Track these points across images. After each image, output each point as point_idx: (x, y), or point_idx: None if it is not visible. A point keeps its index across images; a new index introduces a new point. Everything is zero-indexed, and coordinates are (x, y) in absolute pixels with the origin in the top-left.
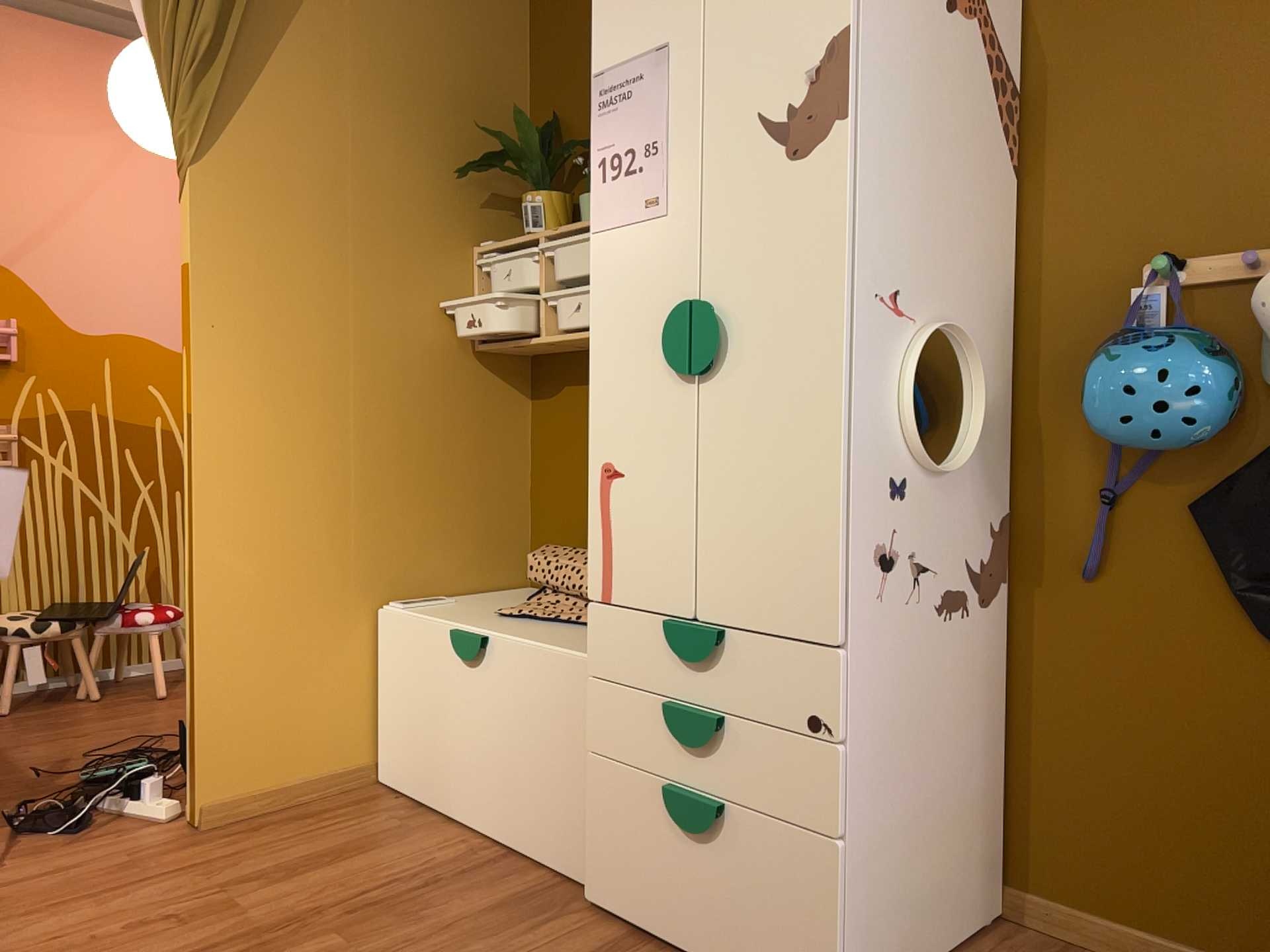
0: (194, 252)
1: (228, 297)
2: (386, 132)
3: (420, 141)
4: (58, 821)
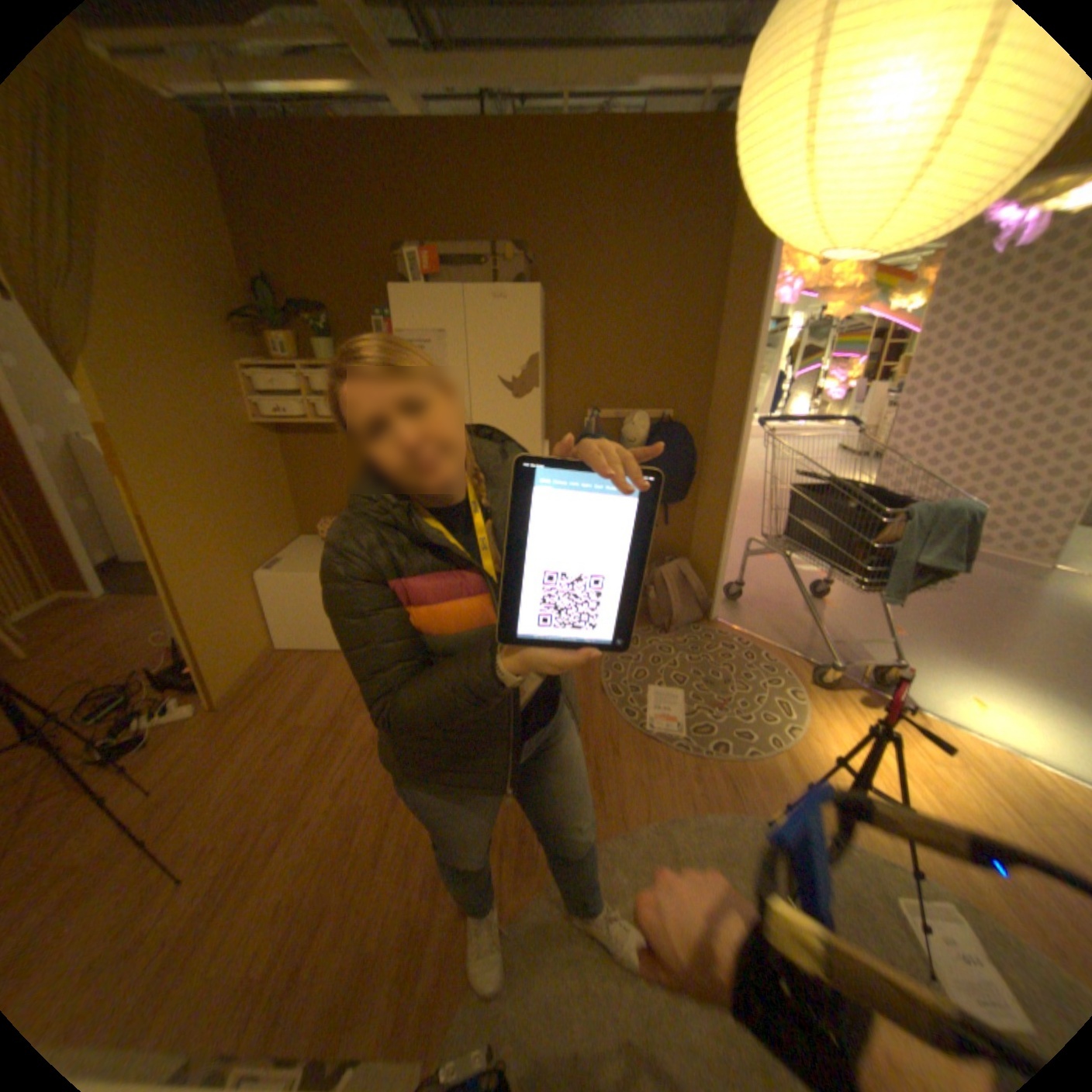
0: (102, 415)
1: (132, 439)
2: (173, 297)
3: (191, 298)
4: (120, 748)
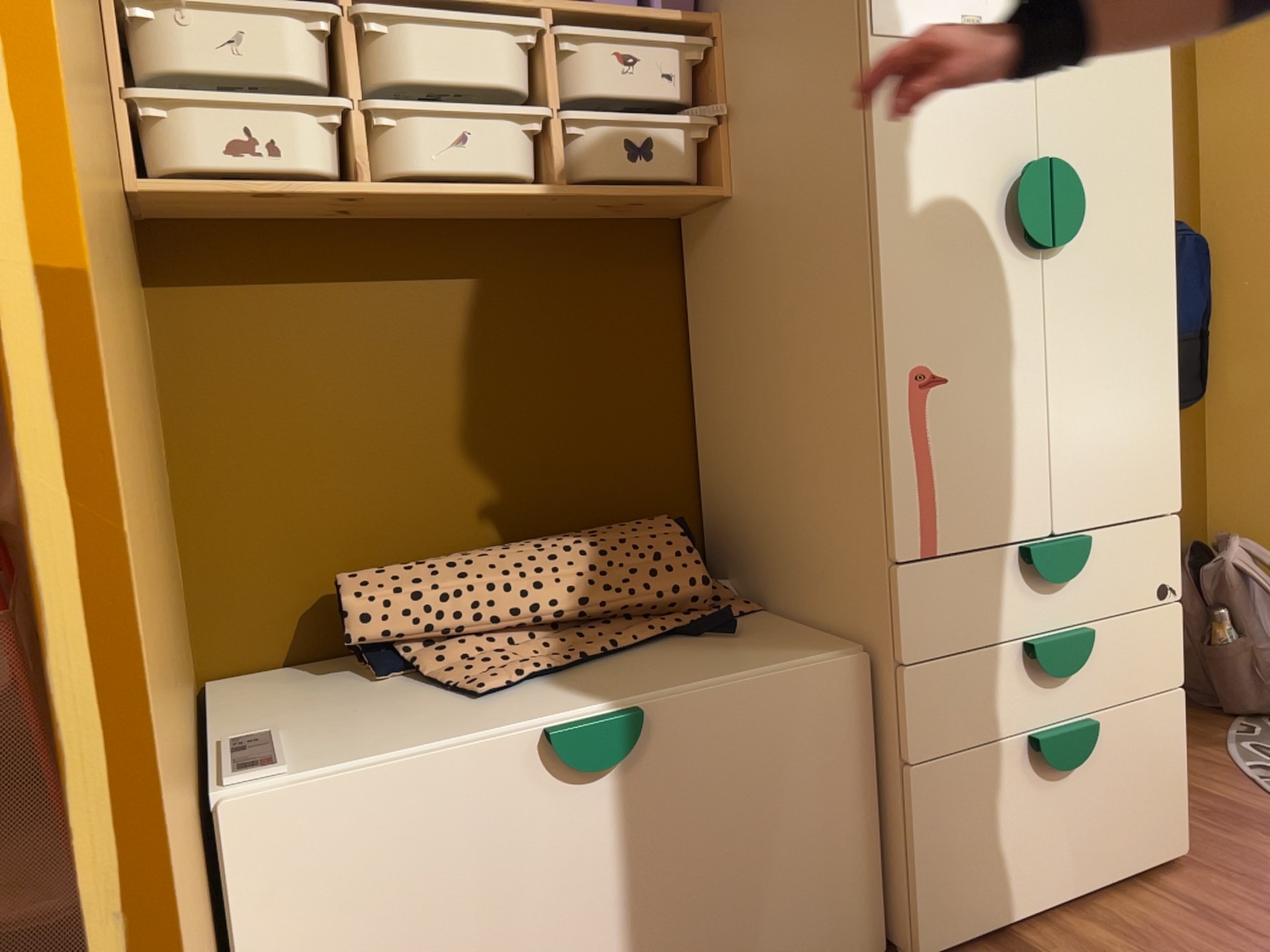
0: None
1: None
2: None
3: None
4: None
